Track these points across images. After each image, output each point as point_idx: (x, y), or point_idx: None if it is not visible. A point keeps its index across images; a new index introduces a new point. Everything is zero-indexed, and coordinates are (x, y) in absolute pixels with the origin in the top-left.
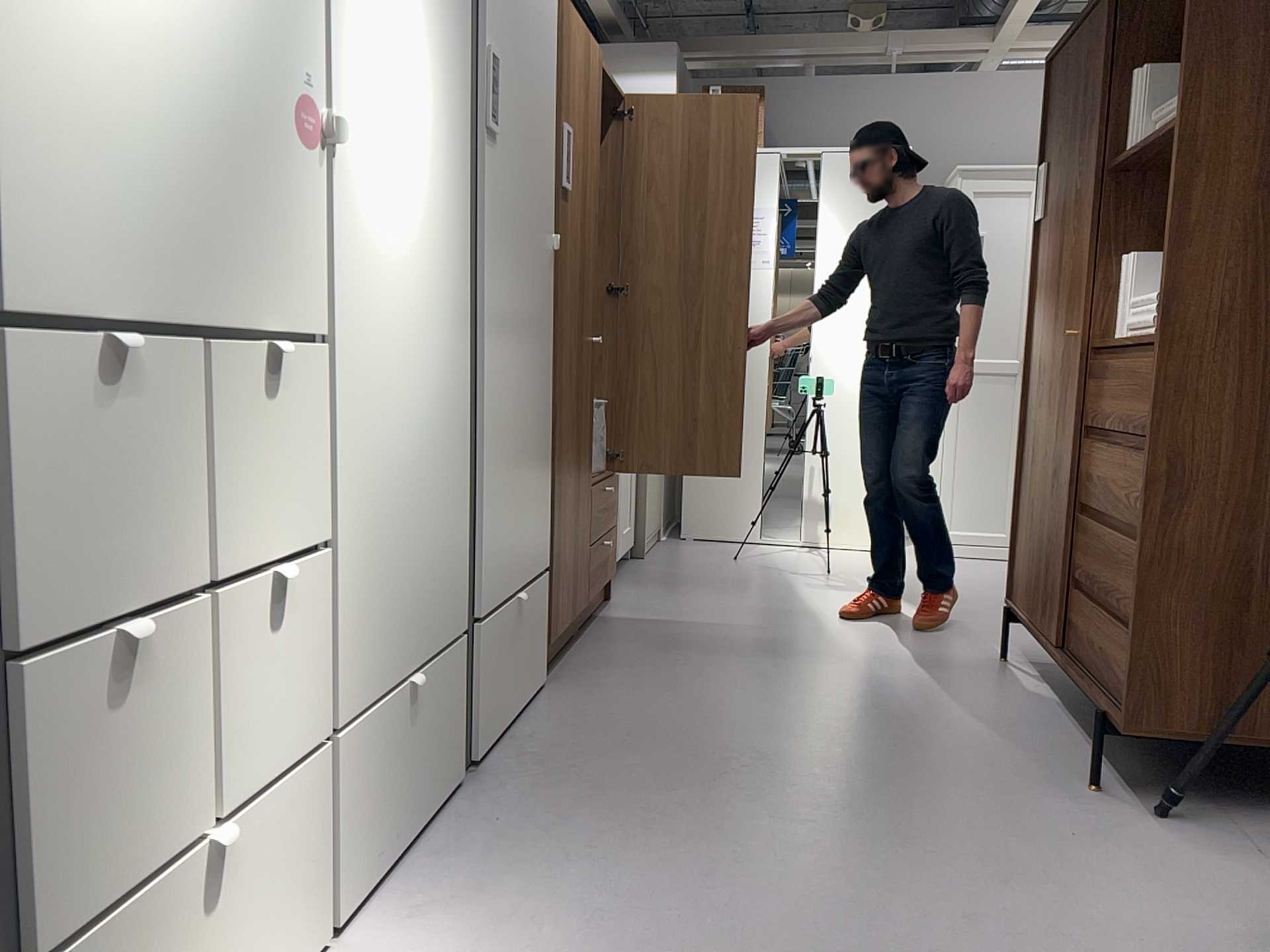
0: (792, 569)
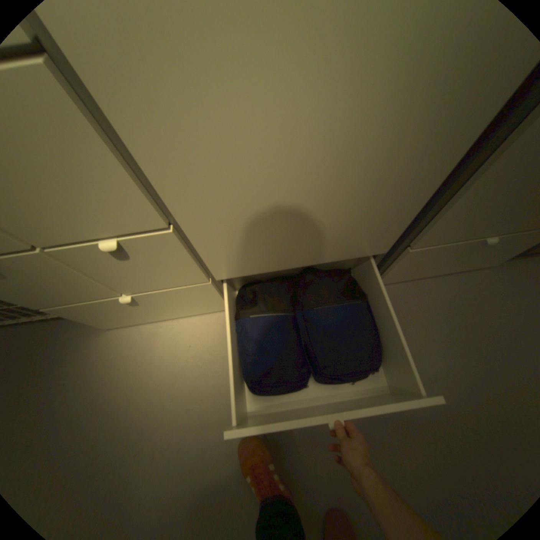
0: None
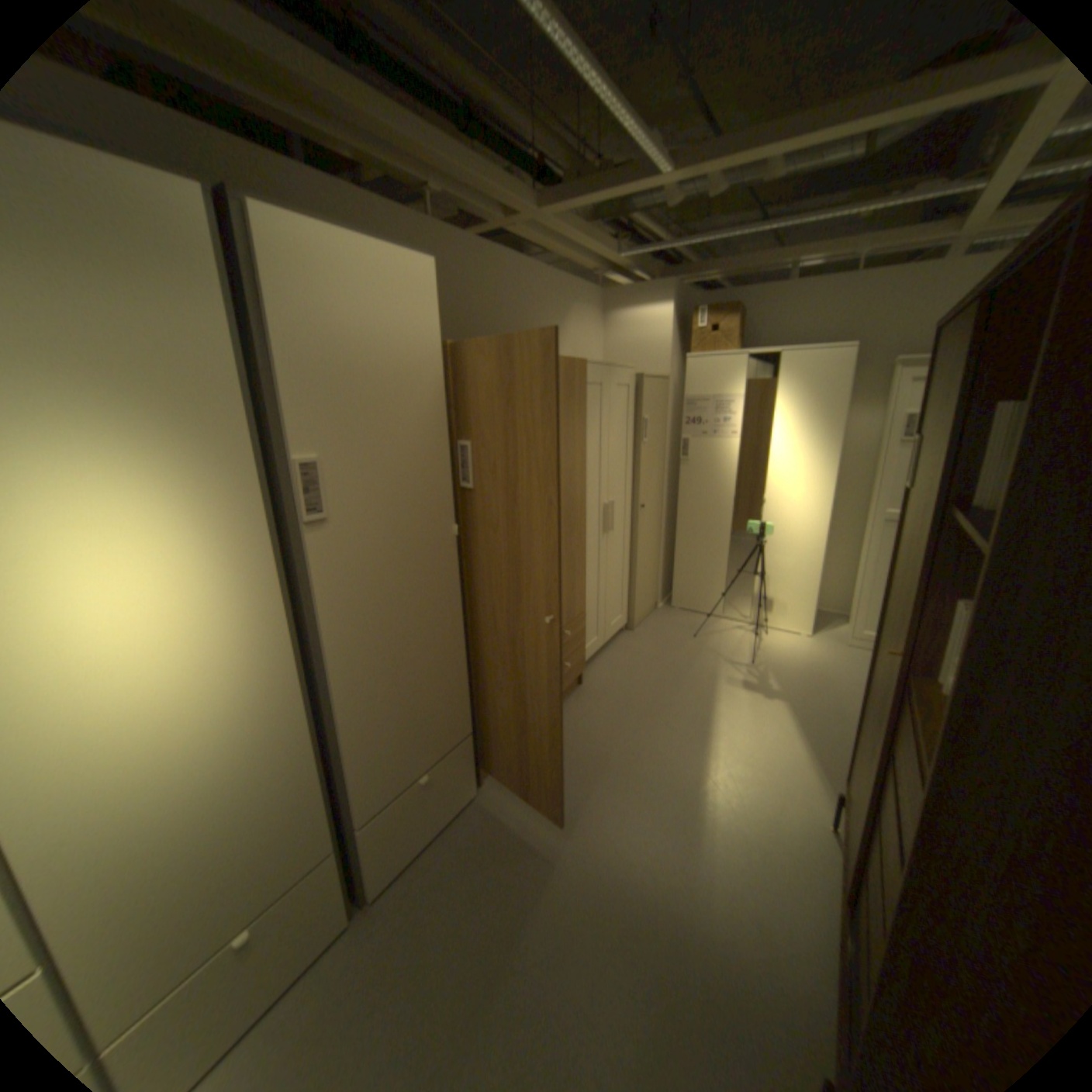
0: (729, 653)
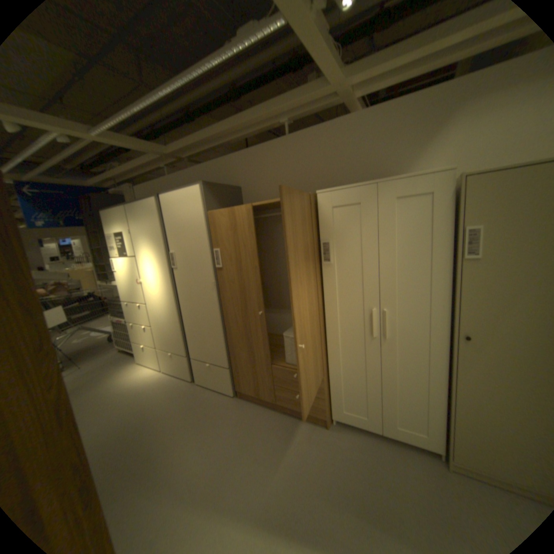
0: None
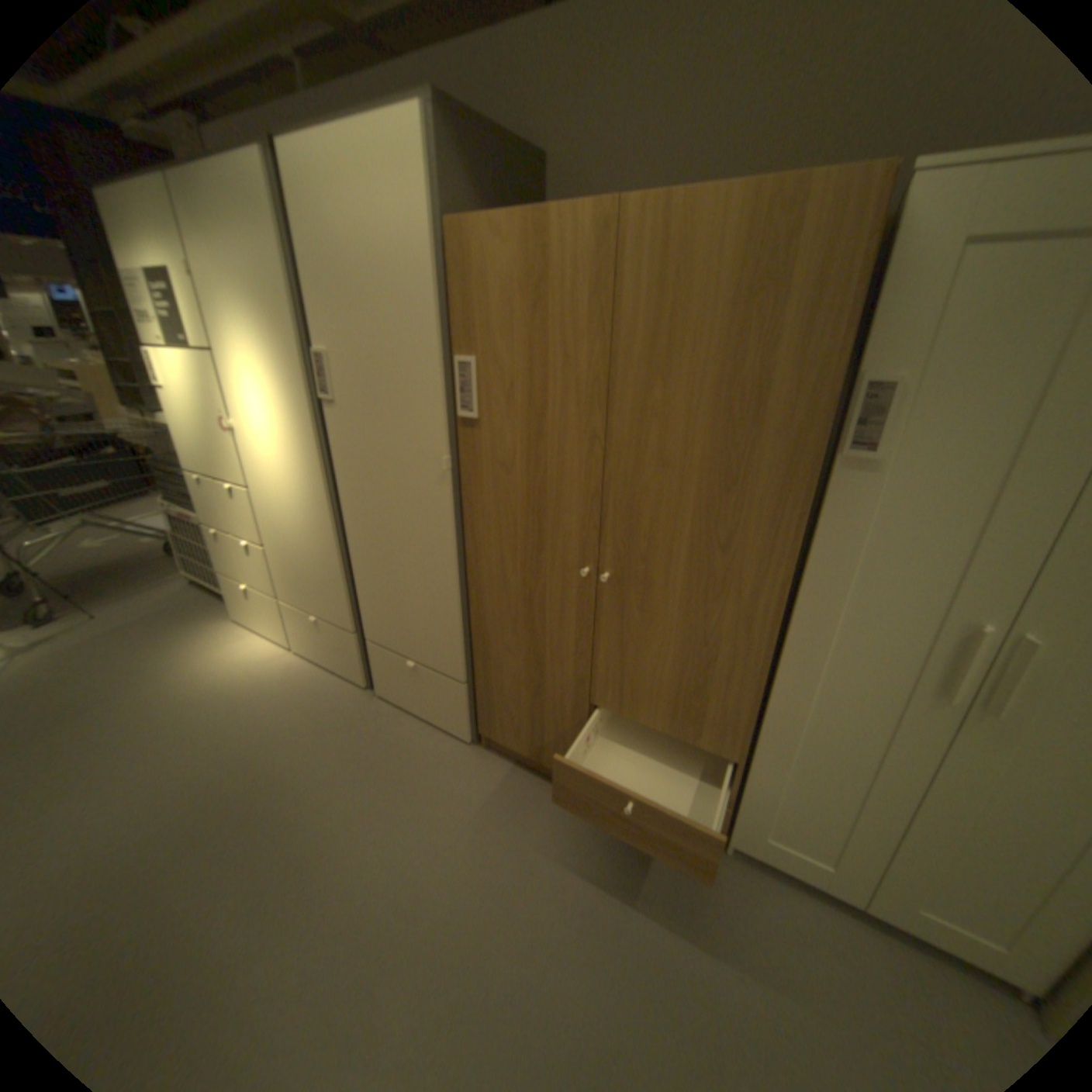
0: None
